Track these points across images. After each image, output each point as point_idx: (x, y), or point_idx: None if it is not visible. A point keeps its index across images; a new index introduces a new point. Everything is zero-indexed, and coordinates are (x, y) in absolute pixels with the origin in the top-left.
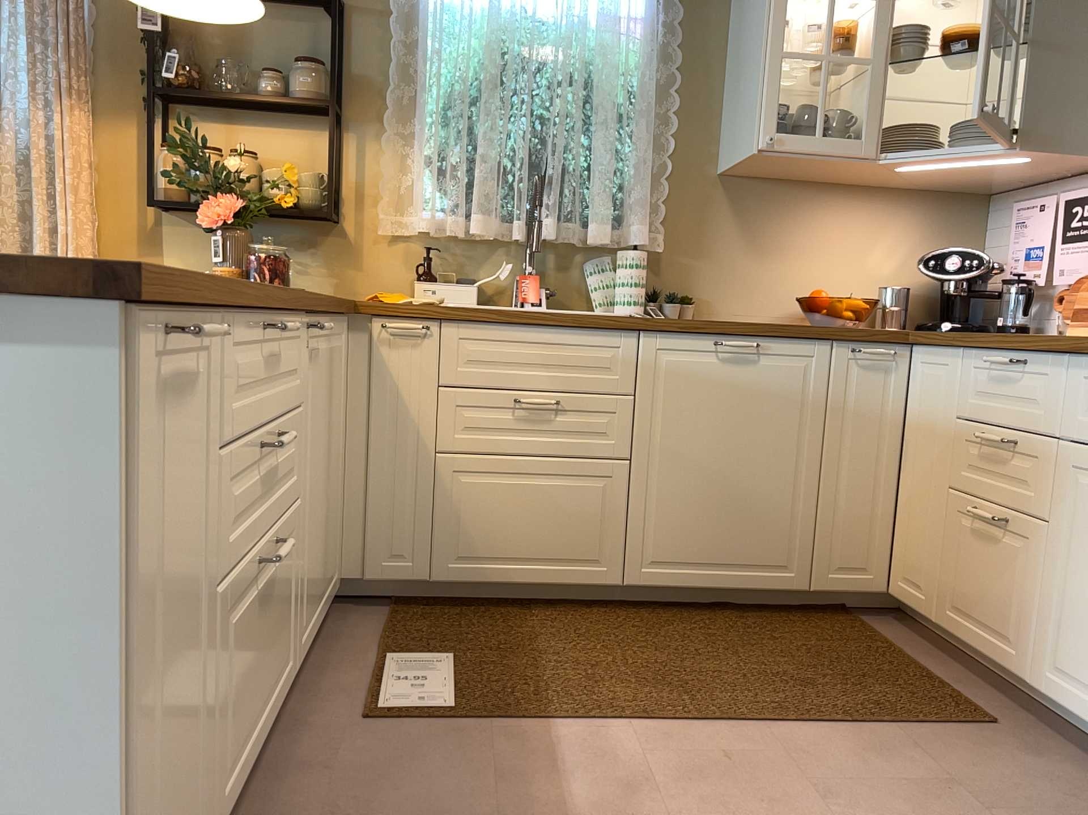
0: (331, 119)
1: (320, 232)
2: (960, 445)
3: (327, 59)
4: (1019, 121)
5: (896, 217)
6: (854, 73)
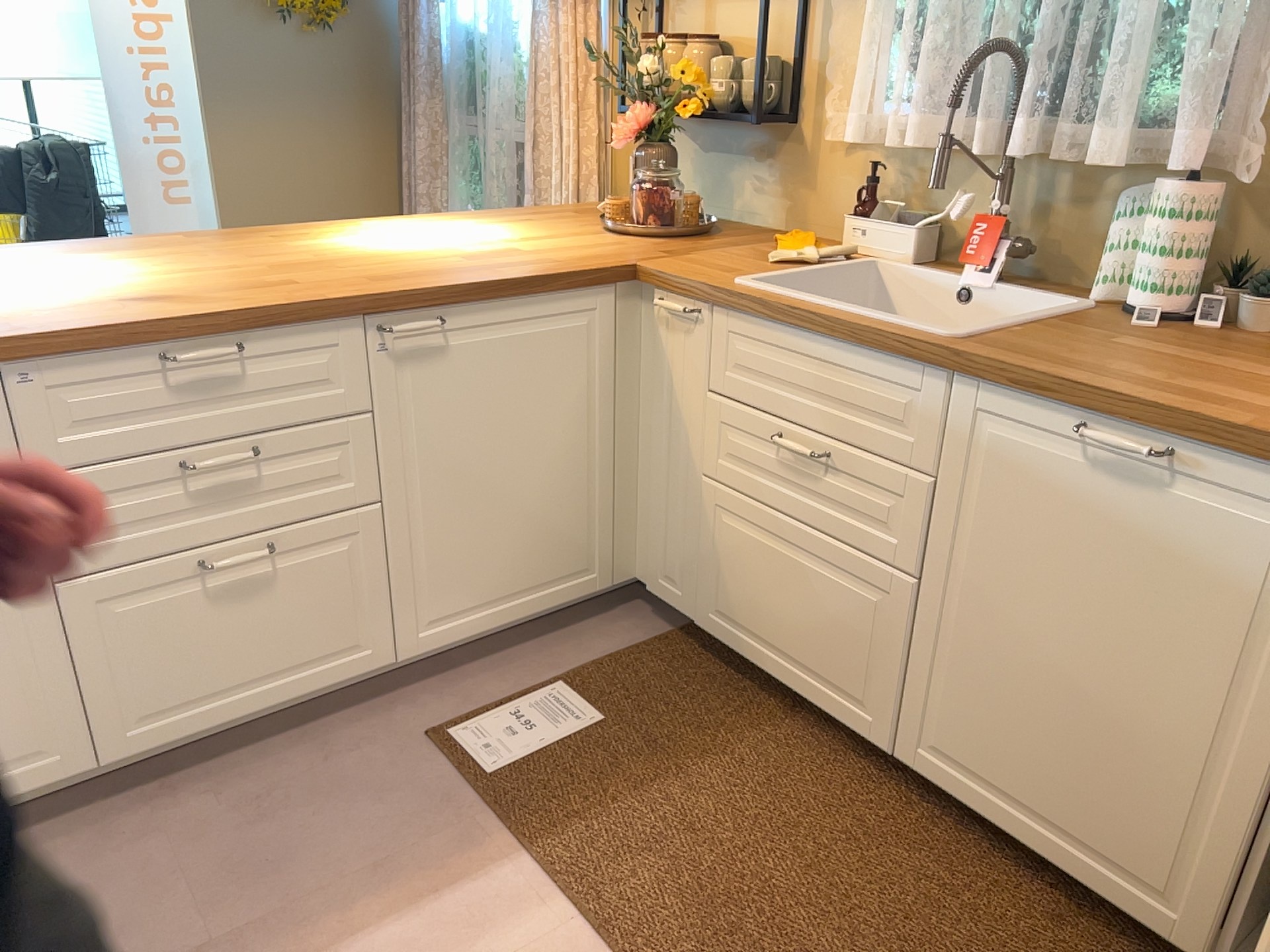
0: None
1: (775, 138)
2: None
3: None
4: None
5: None
6: None
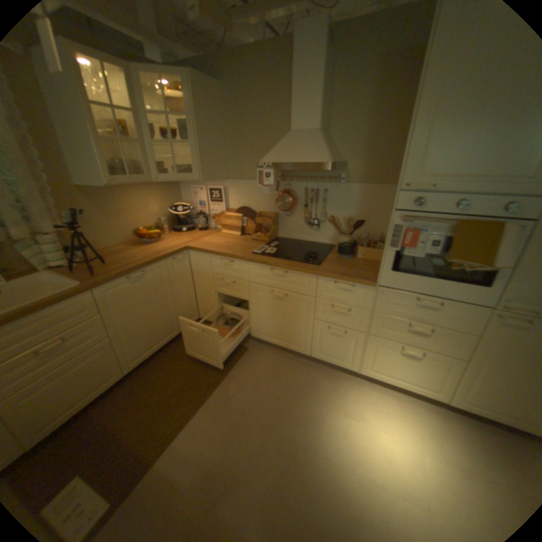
0: None
1: None
2: (214, 280)
3: None
4: (198, 170)
5: (152, 191)
6: (124, 139)
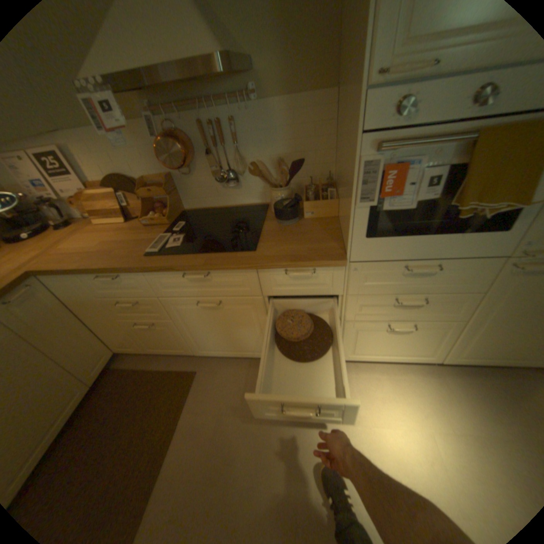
0: None
1: None
2: (106, 306)
3: None
4: None
5: None
6: None
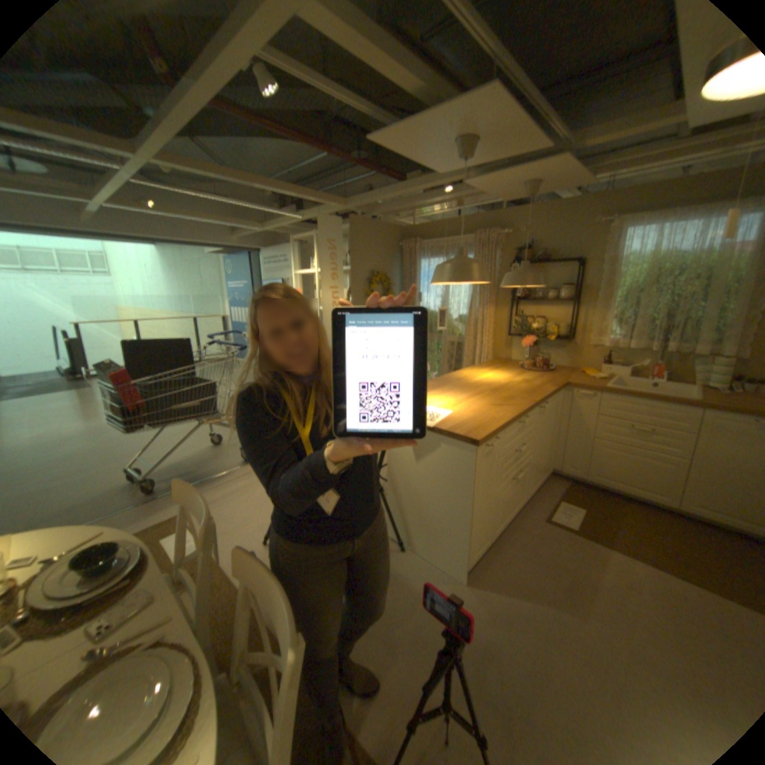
0: (573, 302)
1: (565, 342)
2: None
3: (575, 279)
4: None
5: None
6: None
